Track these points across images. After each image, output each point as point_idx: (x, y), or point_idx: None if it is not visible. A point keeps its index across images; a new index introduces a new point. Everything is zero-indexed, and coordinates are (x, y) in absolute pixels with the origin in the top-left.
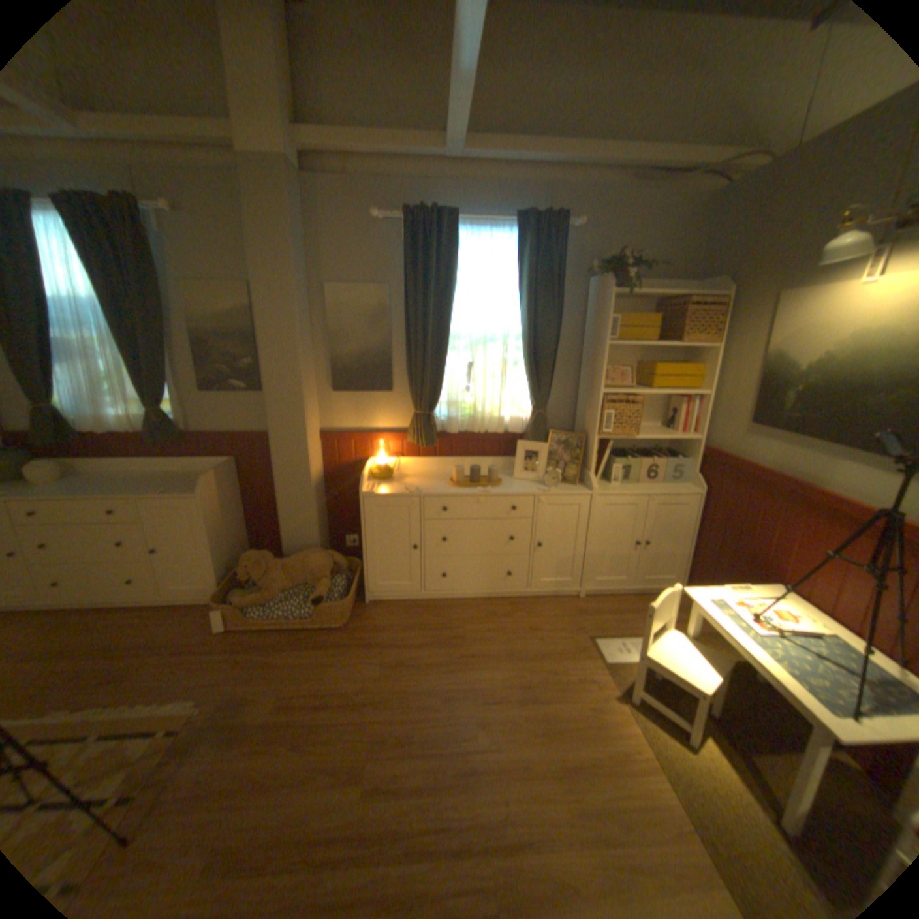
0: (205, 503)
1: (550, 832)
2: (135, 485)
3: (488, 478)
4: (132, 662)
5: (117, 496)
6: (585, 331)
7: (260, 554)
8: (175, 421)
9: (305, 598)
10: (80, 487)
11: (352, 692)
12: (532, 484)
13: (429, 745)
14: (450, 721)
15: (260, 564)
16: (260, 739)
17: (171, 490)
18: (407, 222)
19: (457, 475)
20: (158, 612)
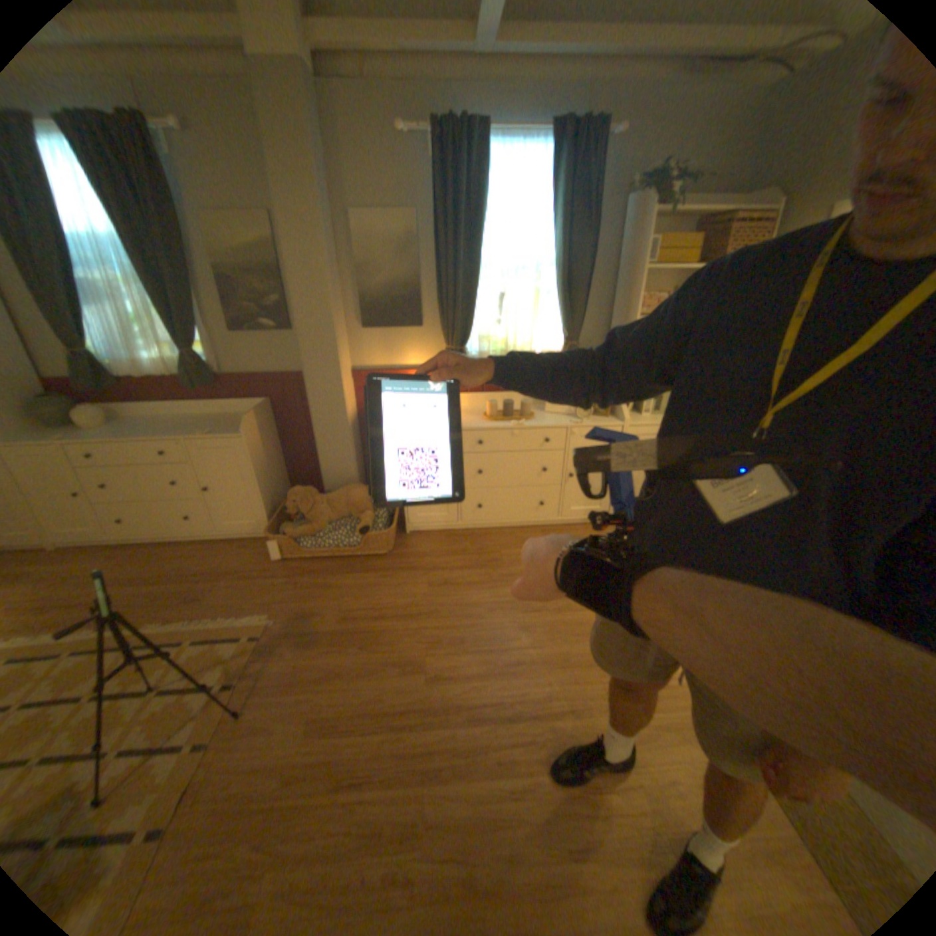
0: (250, 442)
1: (588, 703)
2: (180, 427)
3: (520, 412)
4: (204, 585)
5: (167, 436)
6: (622, 255)
7: (306, 489)
8: (209, 362)
9: (352, 528)
10: (128, 430)
11: (406, 604)
12: (563, 417)
13: (479, 643)
14: (496, 625)
15: (307, 498)
16: (331, 642)
17: (216, 430)
18: (434, 135)
19: (489, 410)
20: (216, 544)
